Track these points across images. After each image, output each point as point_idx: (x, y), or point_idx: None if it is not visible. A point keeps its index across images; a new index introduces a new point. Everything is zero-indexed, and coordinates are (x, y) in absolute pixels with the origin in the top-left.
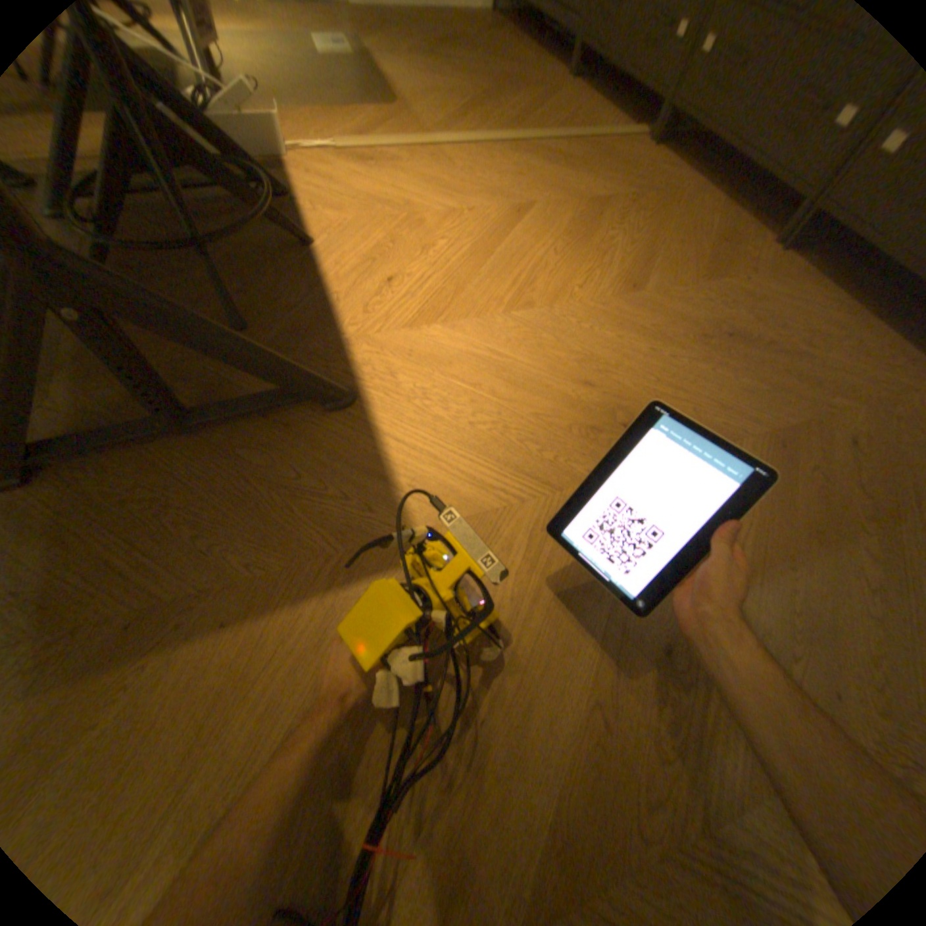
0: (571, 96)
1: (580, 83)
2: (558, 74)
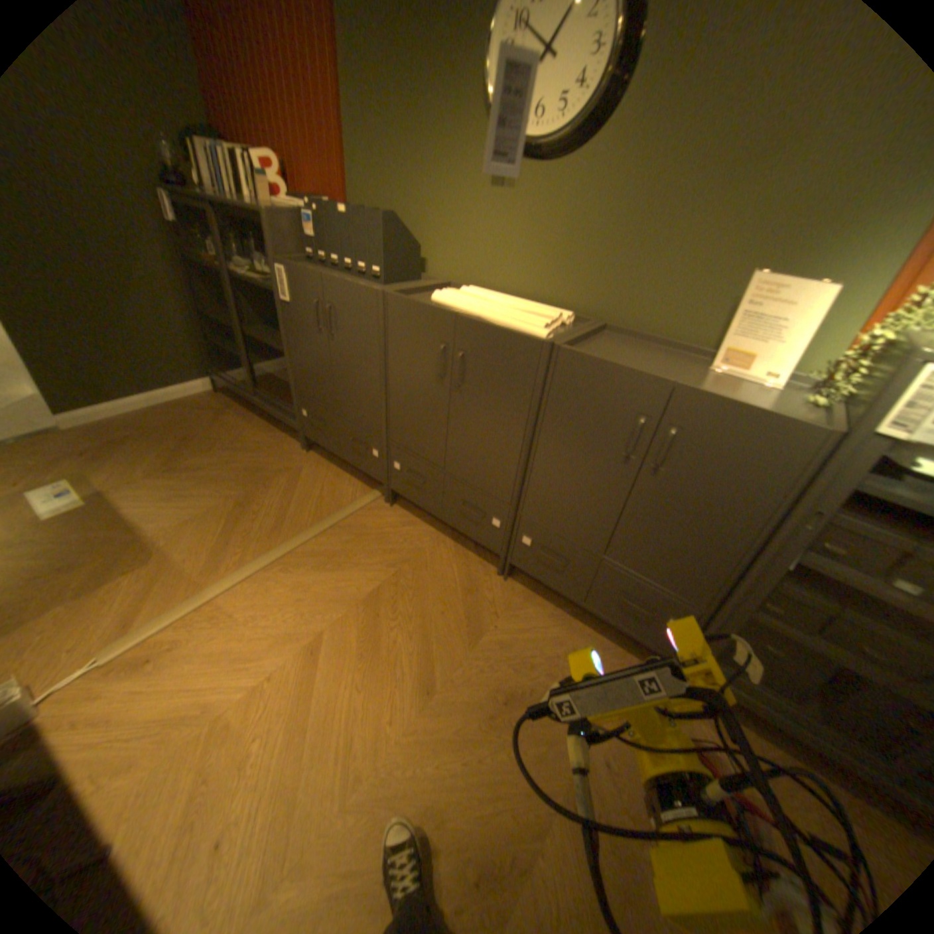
0: (311, 475)
1: (314, 455)
2: (293, 452)
